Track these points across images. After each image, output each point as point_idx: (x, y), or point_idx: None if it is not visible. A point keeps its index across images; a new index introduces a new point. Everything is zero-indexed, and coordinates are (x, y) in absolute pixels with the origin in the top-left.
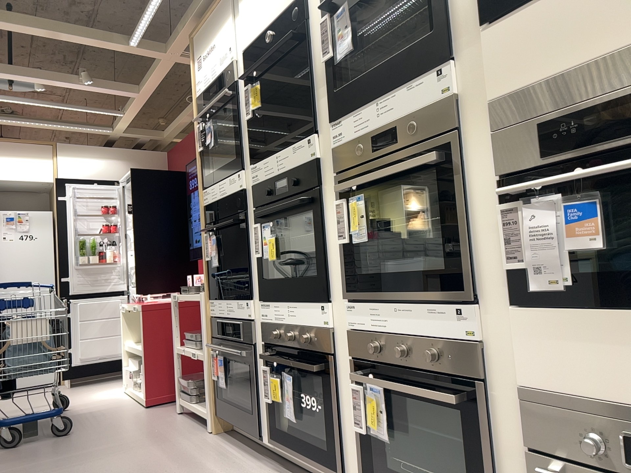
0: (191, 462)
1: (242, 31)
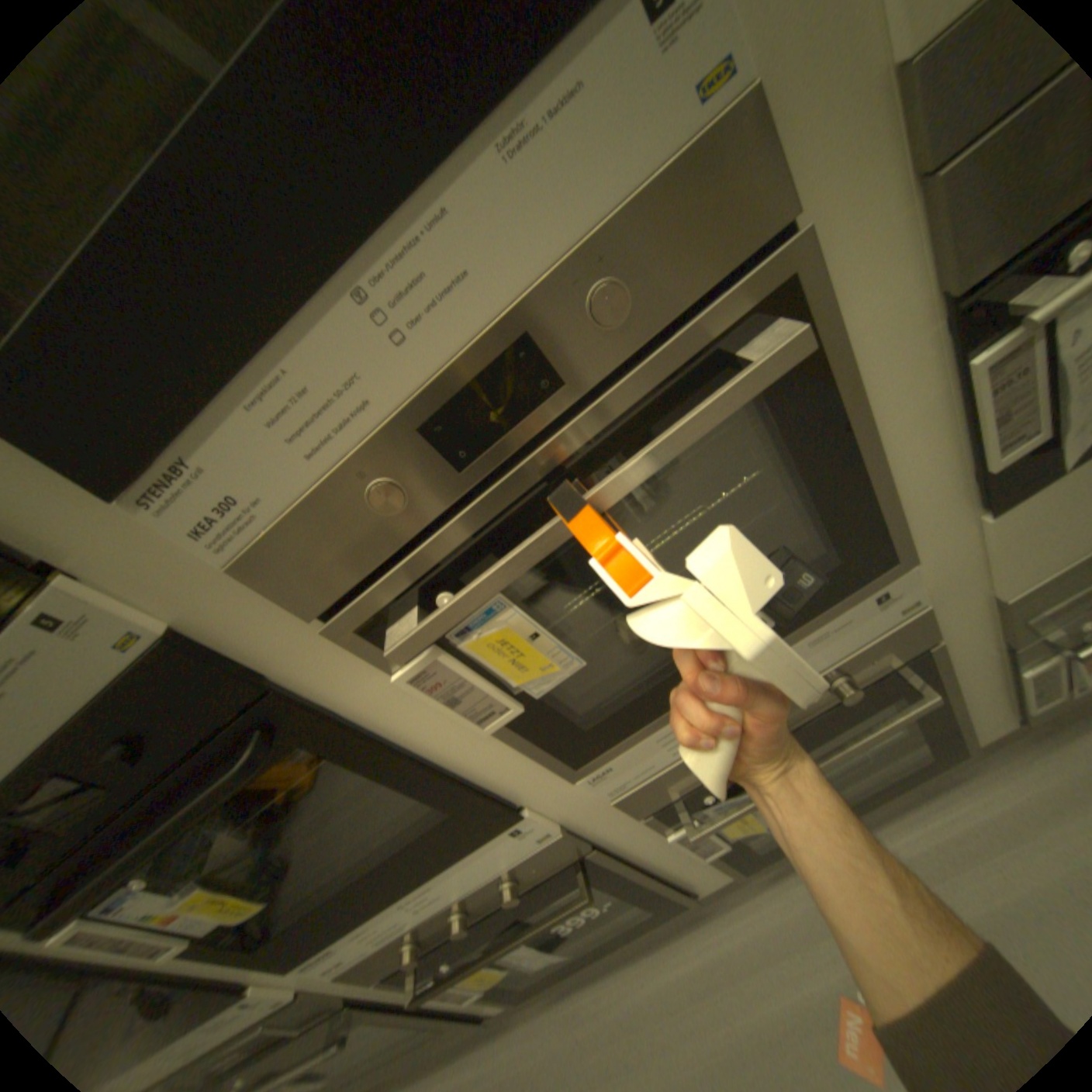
0: None
1: None
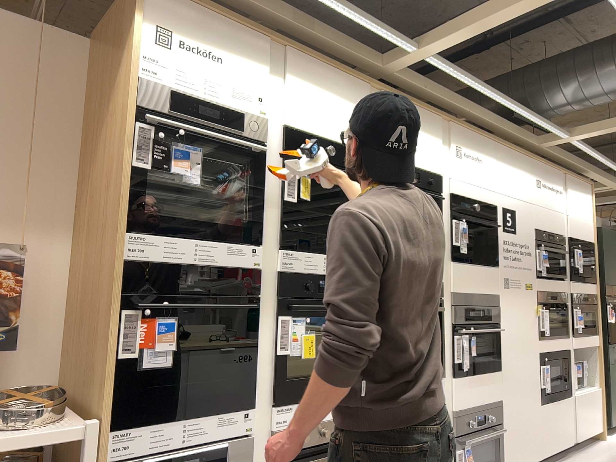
0: None
1: (289, 109)
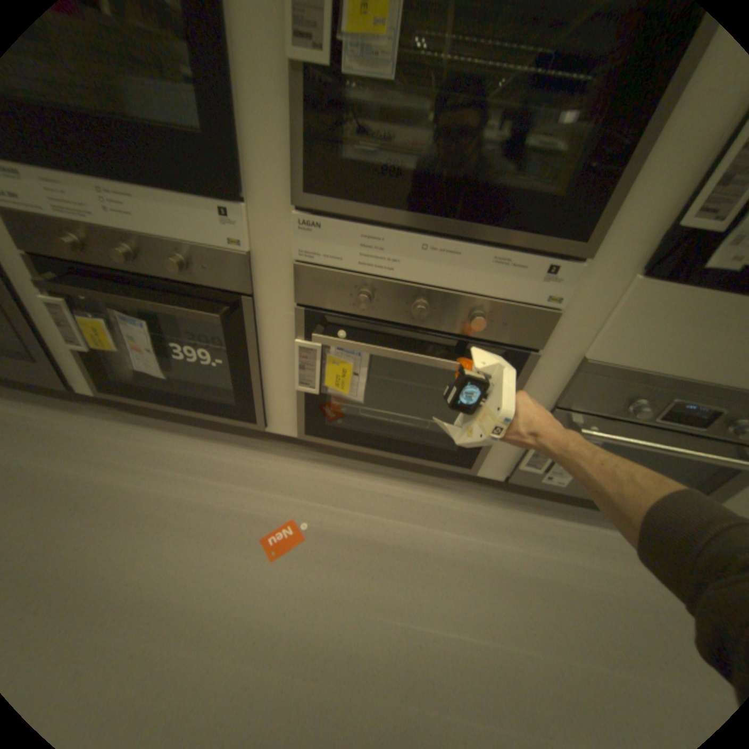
0: None
1: None
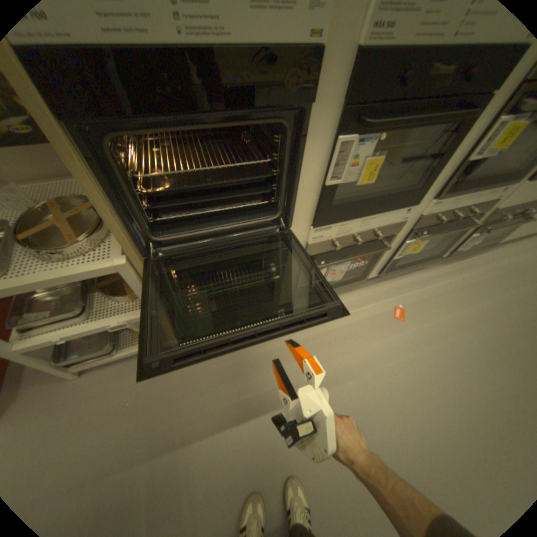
0: (247, 364)
1: None
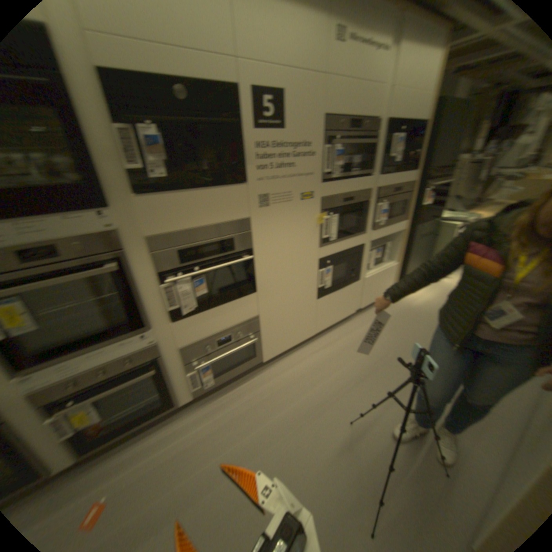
0: None
1: None
